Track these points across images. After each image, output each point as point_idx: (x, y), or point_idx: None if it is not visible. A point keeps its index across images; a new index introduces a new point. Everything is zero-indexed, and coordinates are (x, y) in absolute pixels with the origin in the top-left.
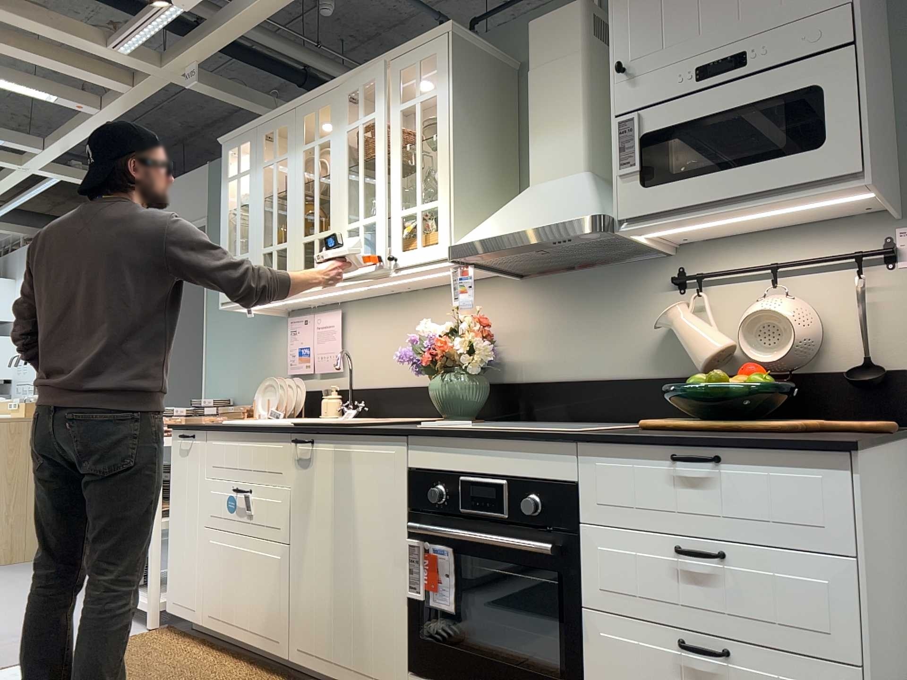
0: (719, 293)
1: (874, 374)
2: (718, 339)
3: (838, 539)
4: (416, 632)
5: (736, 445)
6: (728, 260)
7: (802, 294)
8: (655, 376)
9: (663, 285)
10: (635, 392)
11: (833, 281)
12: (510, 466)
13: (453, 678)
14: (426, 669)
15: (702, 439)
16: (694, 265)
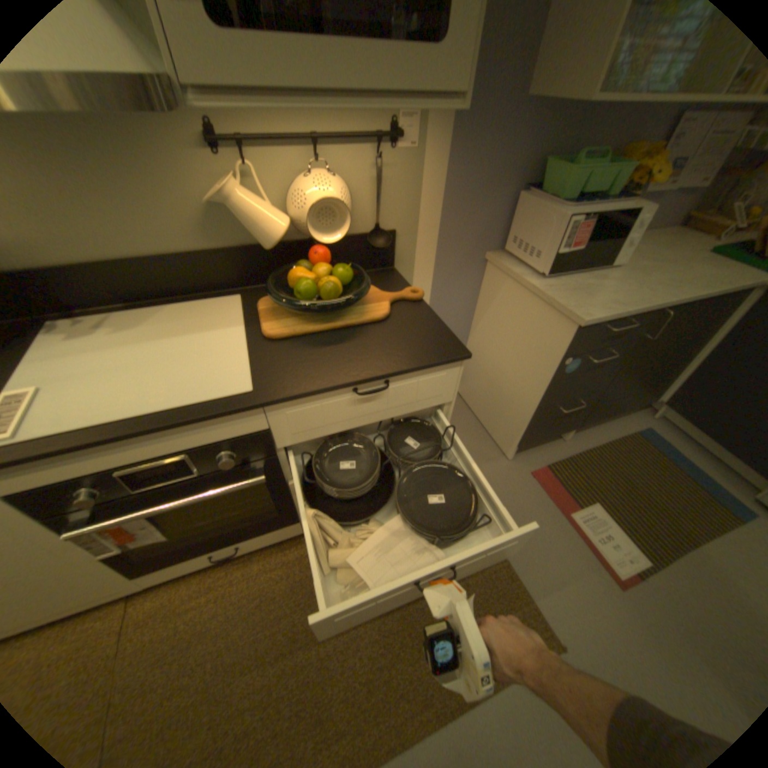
0: (258, 157)
1: (385, 239)
2: (282, 221)
3: (445, 397)
4: (123, 563)
5: (403, 374)
6: (261, 115)
7: (335, 167)
8: (209, 247)
9: (187, 139)
10: (192, 266)
11: (356, 154)
12: (182, 442)
13: (182, 558)
14: (149, 569)
15: (380, 377)
16: (222, 116)
